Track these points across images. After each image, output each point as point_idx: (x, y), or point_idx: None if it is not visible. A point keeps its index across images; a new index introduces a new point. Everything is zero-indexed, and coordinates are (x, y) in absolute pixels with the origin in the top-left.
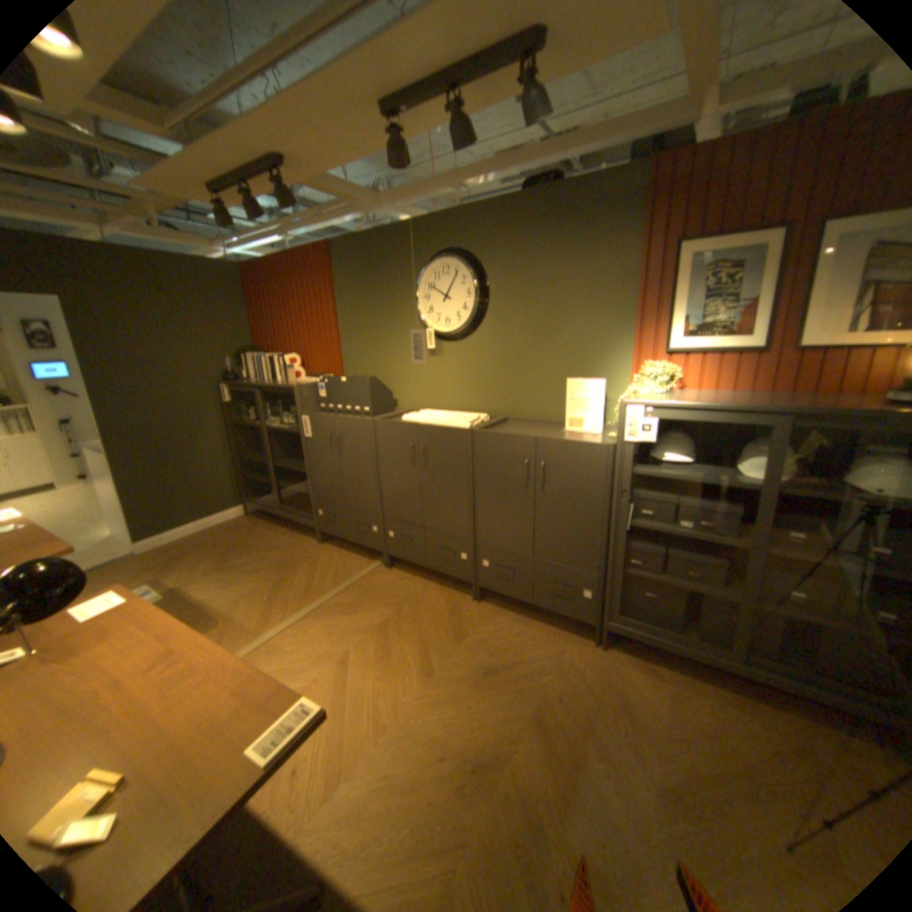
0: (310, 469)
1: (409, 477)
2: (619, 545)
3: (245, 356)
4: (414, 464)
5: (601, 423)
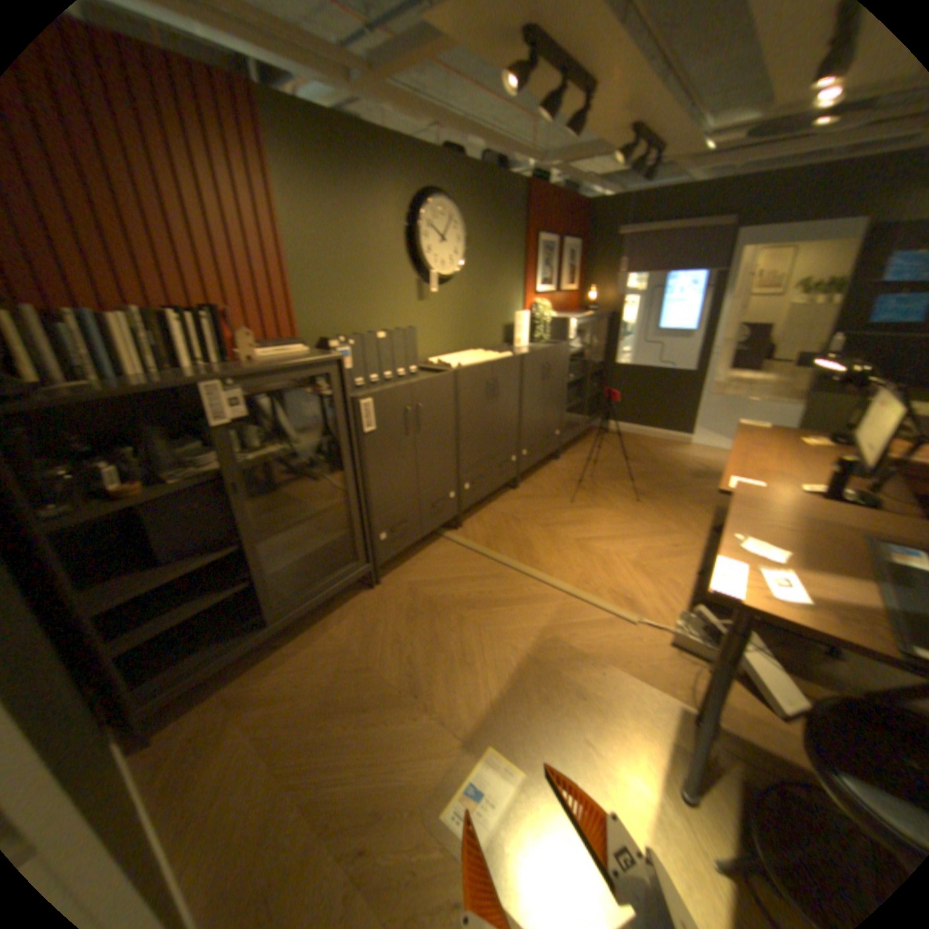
0: (368, 480)
1: (484, 415)
2: (564, 396)
3: None
4: (488, 400)
5: (526, 338)
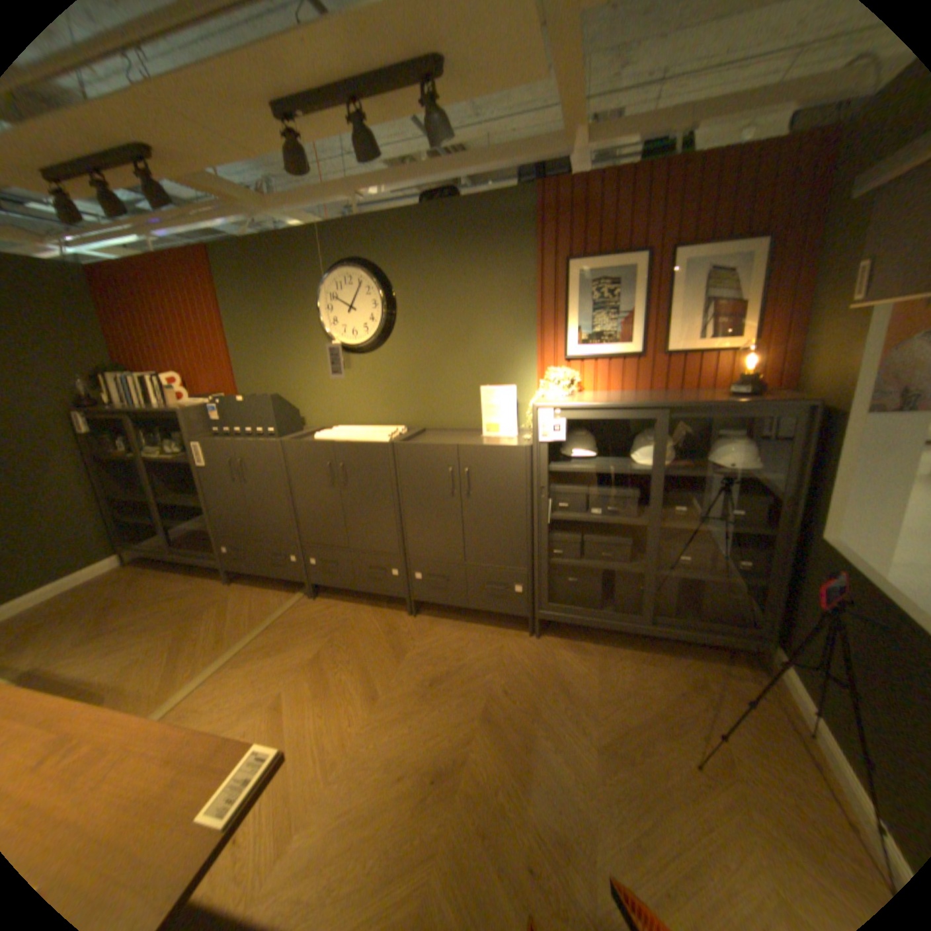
0: (206, 501)
1: (328, 498)
2: (542, 538)
3: (103, 377)
4: (333, 484)
5: (515, 427)
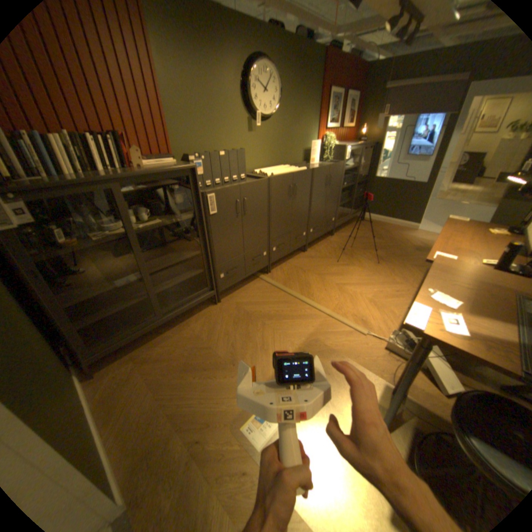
0: (213, 242)
1: (287, 206)
2: (340, 196)
3: None
4: (290, 197)
5: (318, 157)
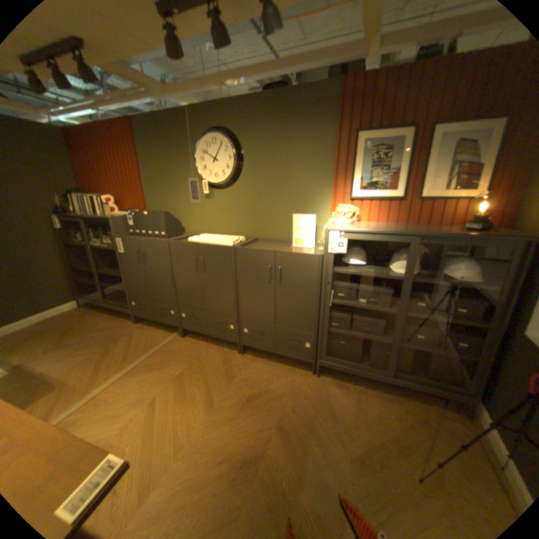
0: (124, 274)
1: (194, 278)
2: (325, 315)
3: (71, 196)
4: (197, 269)
5: (313, 241)
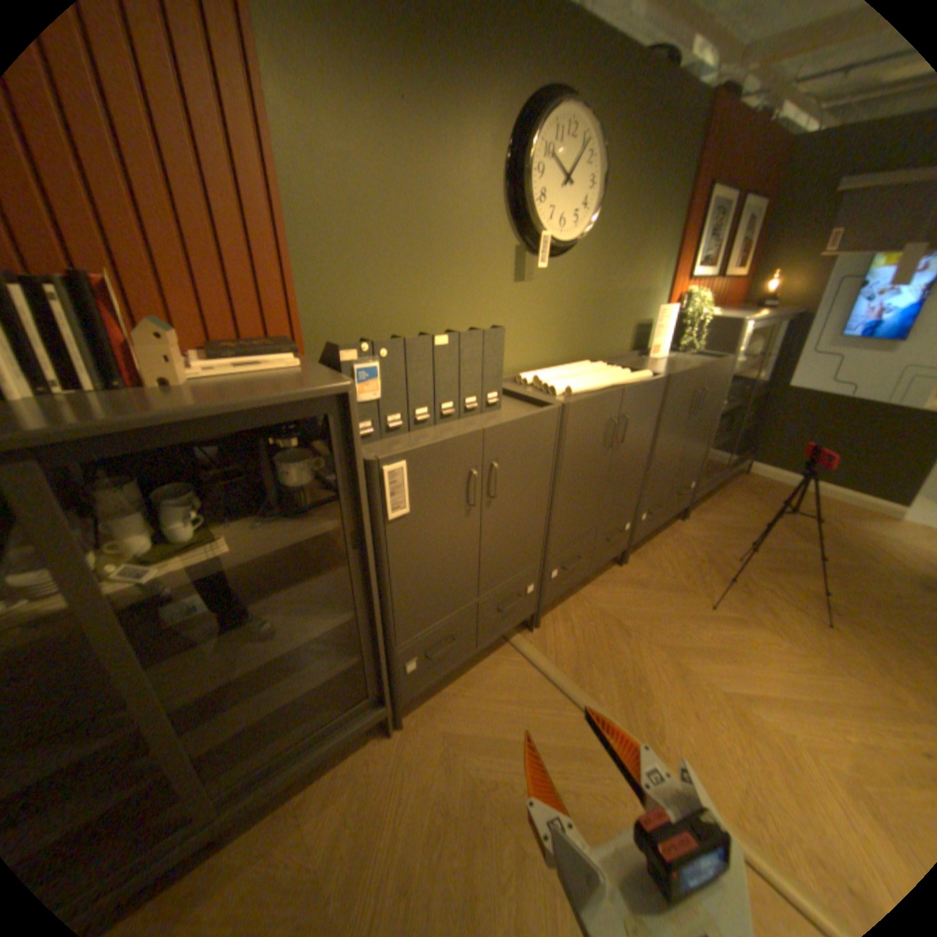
0: (392, 591)
1: (598, 470)
2: (714, 434)
3: None
4: (608, 448)
5: (668, 345)
